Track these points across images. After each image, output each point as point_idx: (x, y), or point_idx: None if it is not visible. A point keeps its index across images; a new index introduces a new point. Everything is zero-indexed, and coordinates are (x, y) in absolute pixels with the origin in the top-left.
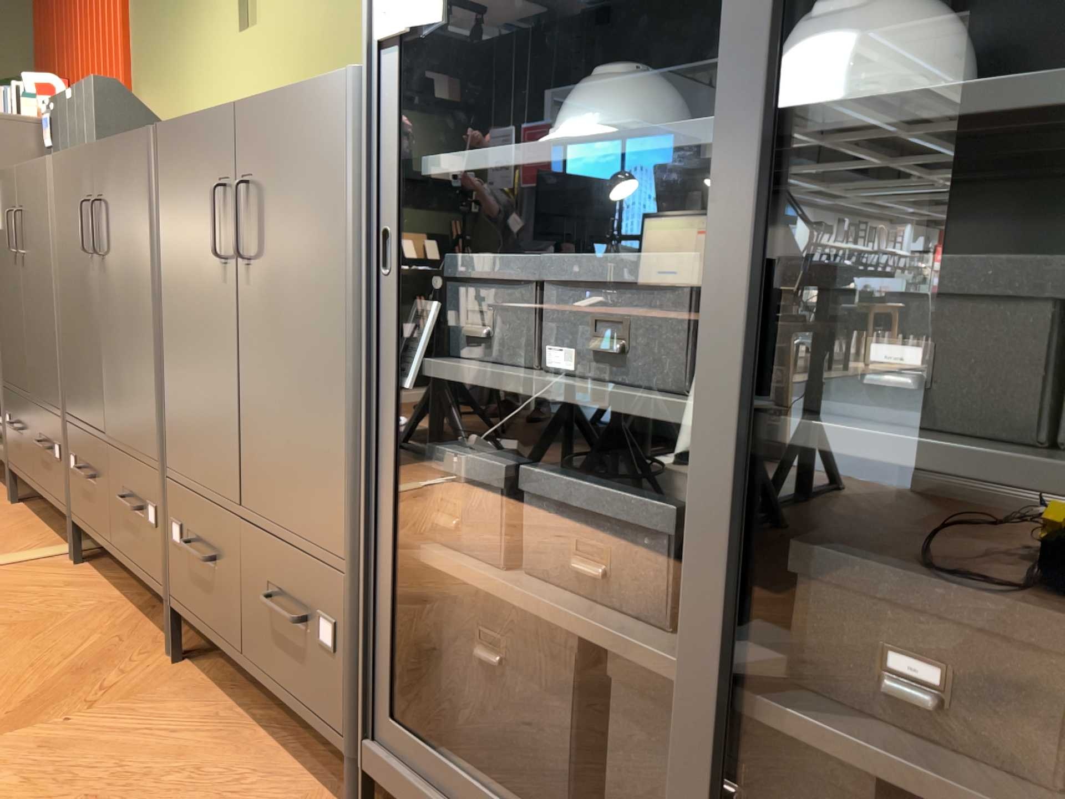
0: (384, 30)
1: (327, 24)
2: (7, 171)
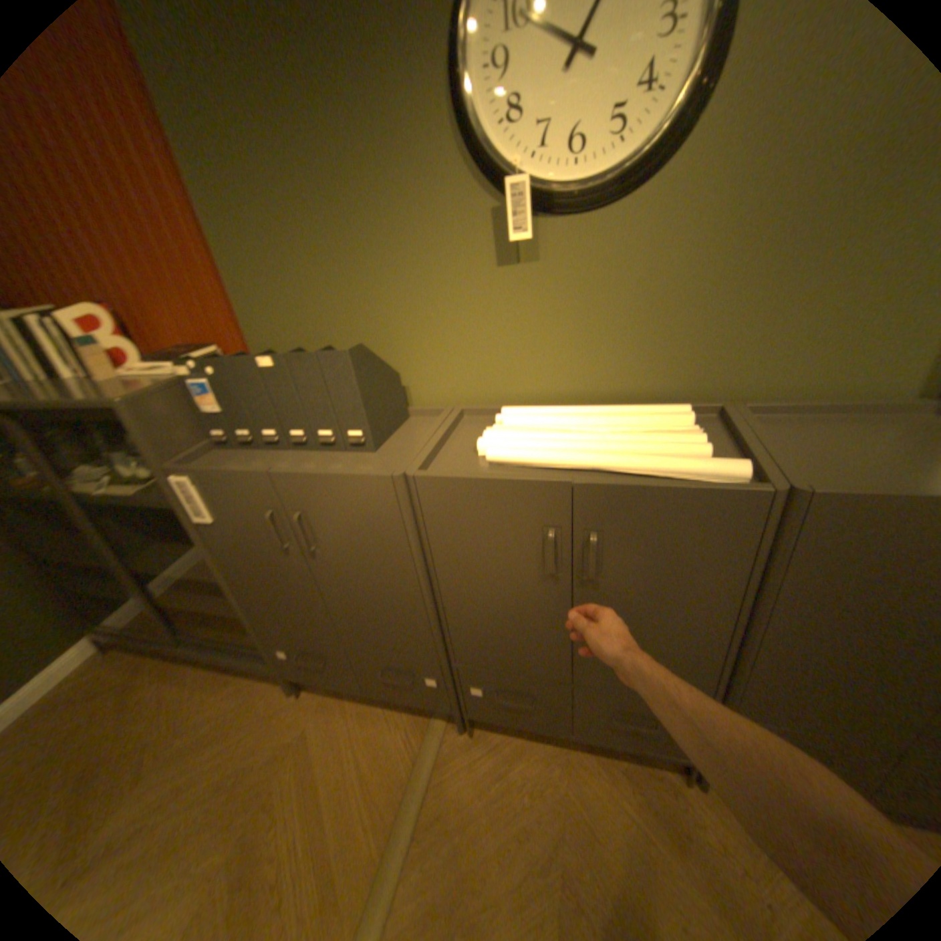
0: None
1: (699, 272)
2: (229, 468)
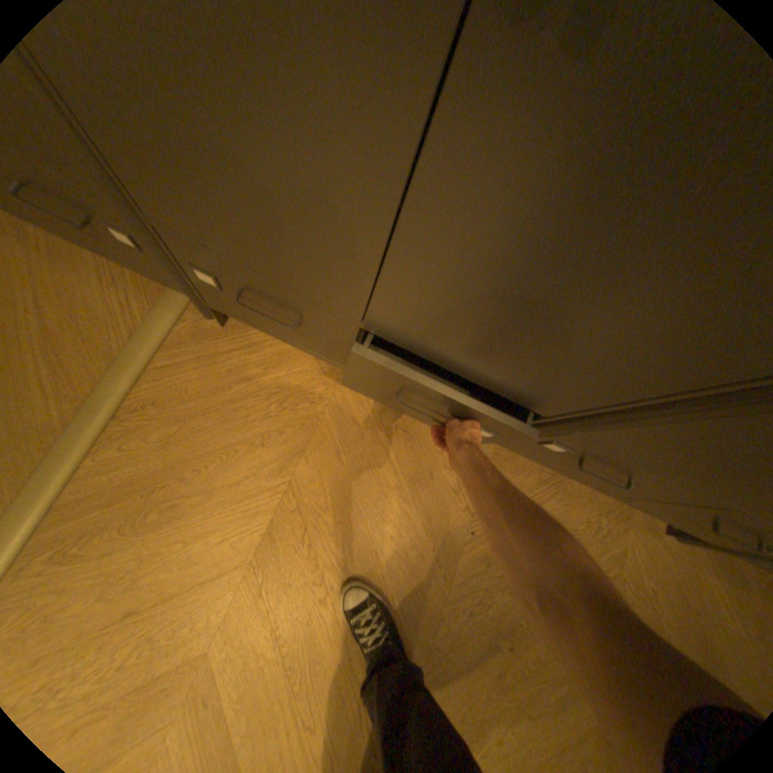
0: None
1: None
2: None
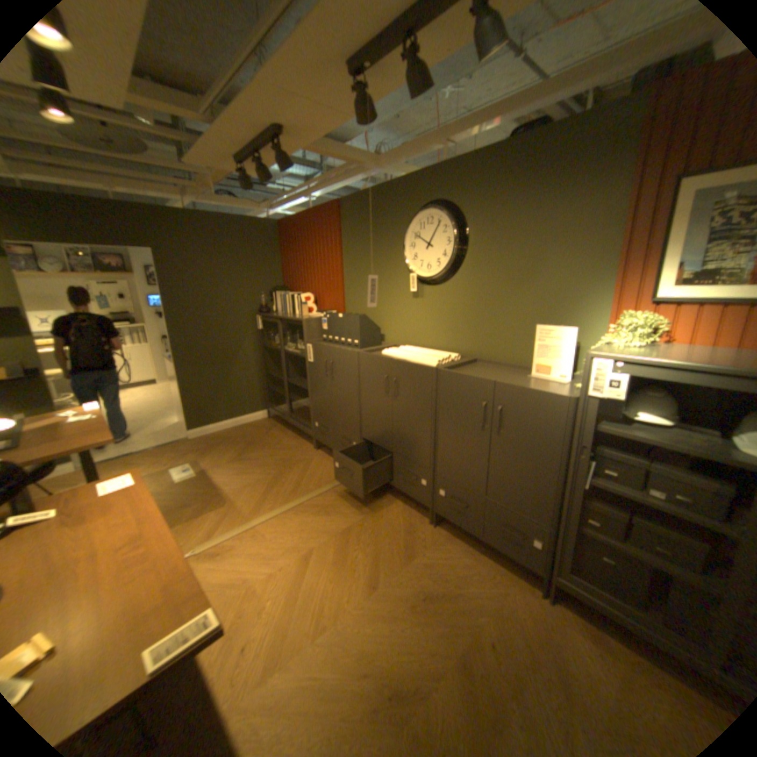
0: (591, 394)
1: (465, 309)
2: (320, 344)
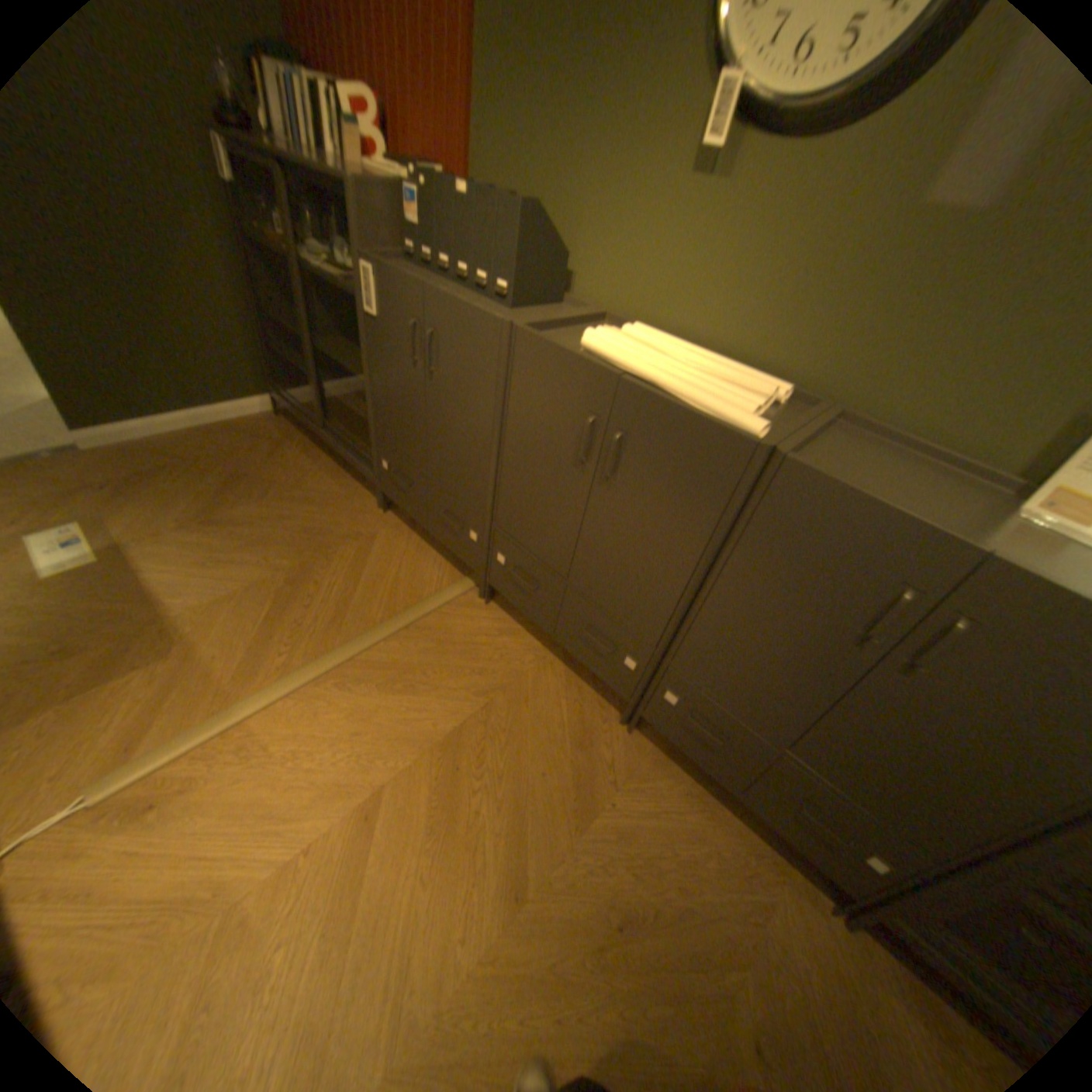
0: None
1: (866, 246)
2: (398, 270)
